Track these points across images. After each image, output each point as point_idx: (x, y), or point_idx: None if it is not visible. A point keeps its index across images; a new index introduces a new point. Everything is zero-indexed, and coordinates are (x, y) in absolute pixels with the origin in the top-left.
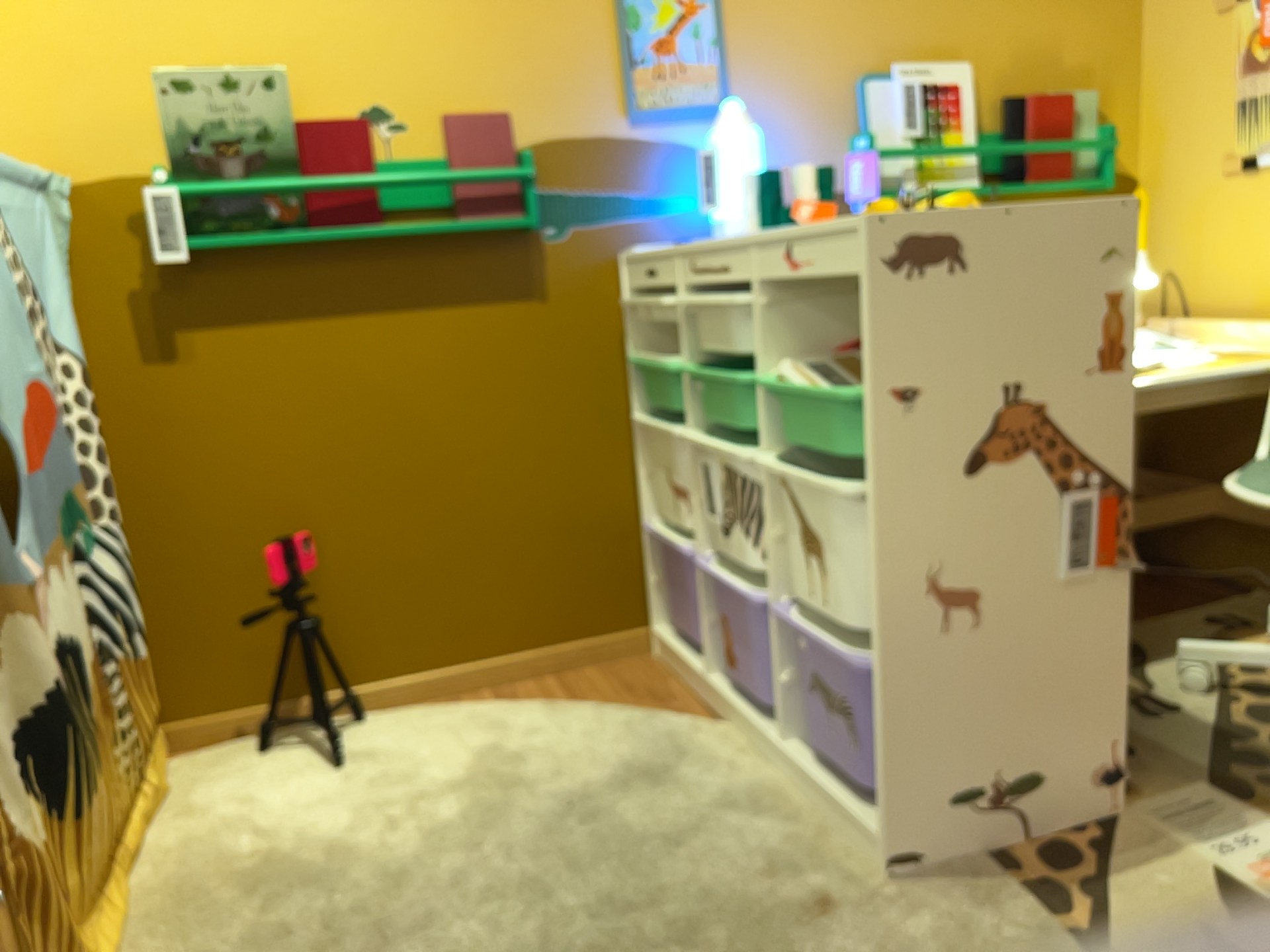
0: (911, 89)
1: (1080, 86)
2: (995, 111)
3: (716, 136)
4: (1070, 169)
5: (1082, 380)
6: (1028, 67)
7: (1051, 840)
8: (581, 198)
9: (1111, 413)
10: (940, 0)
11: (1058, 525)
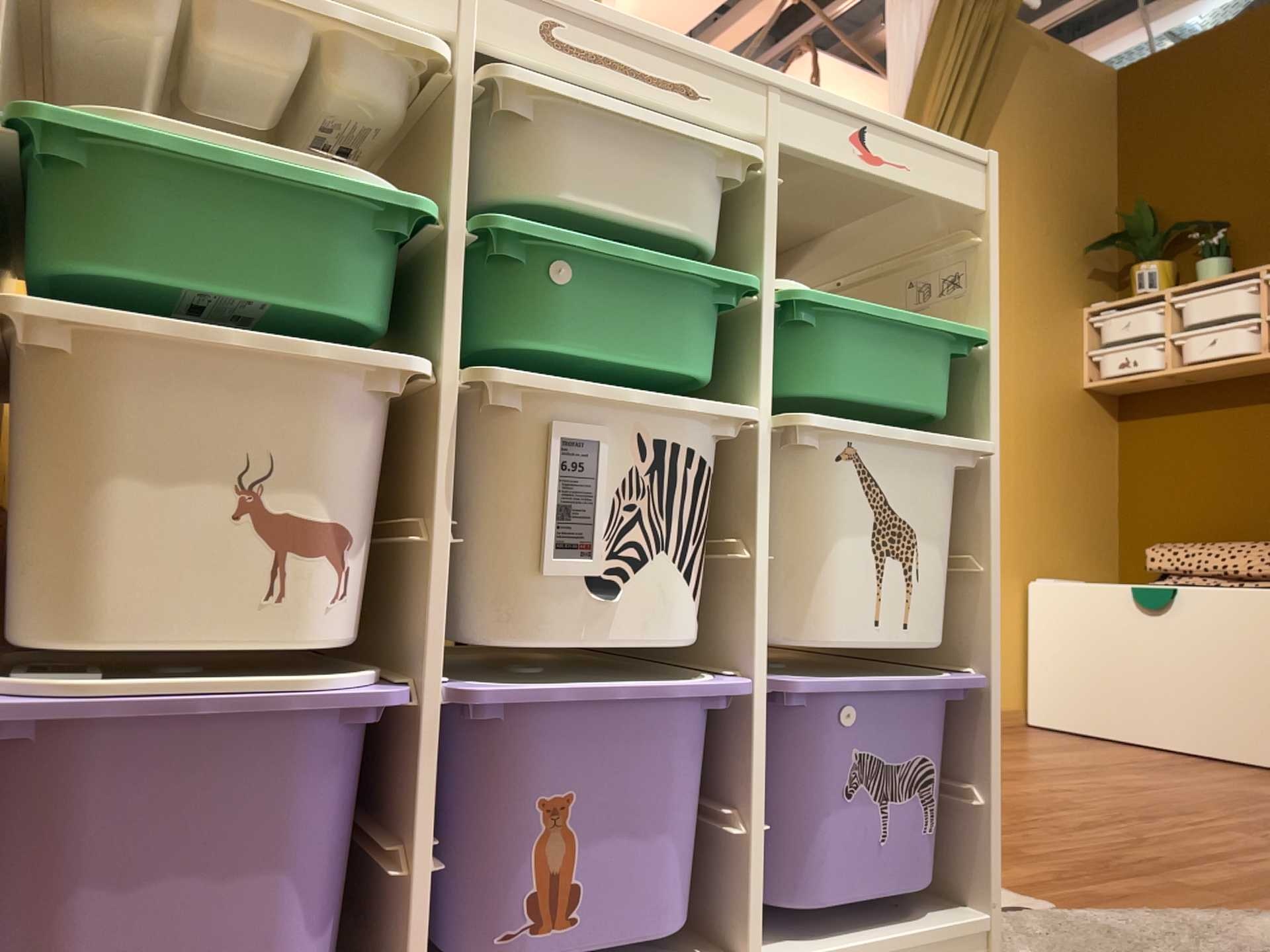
0: None
1: None
2: None
3: None
4: None
5: None
6: None
7: None
8: None
9: None
10: None
11: None
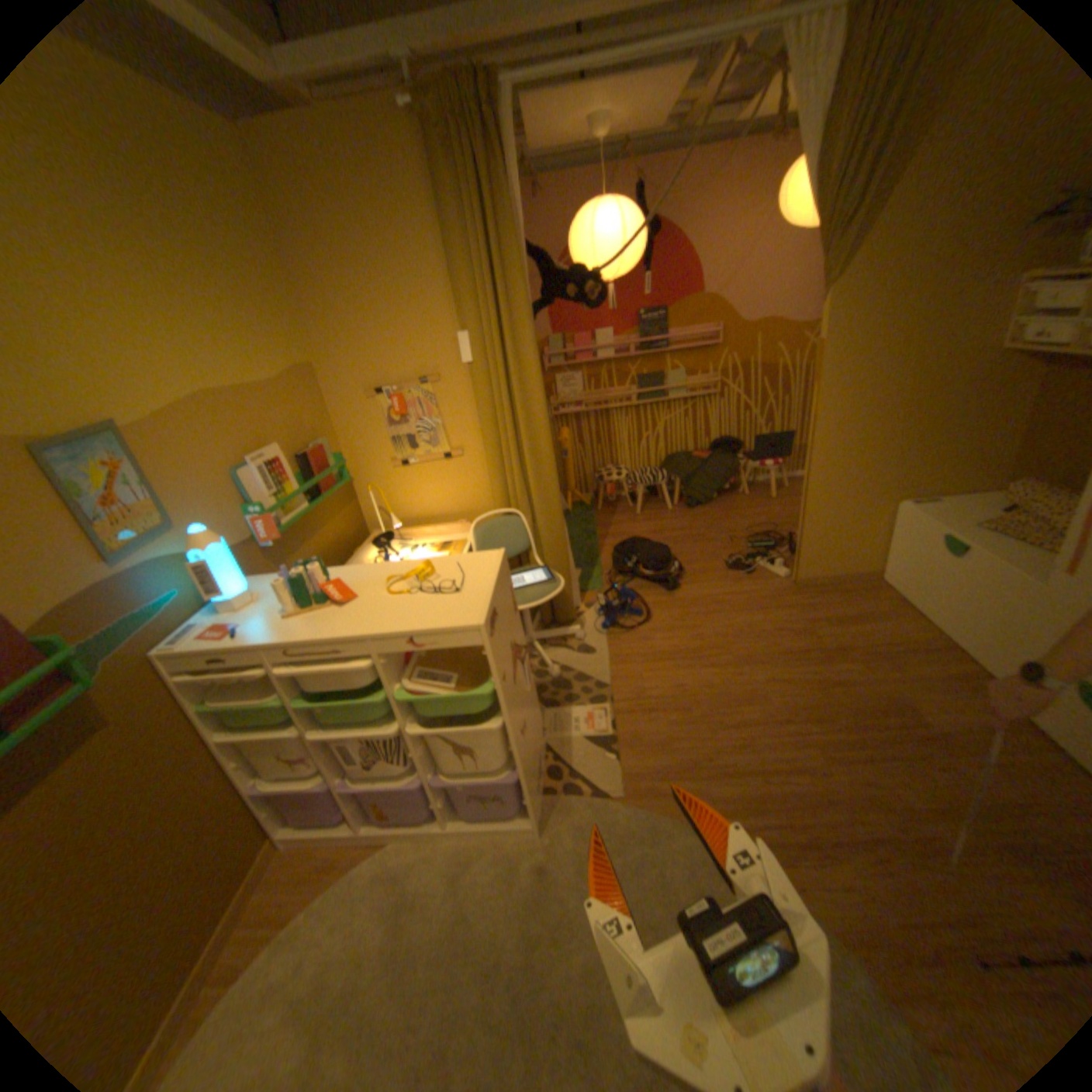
0: (262, 469)
1: (317, 437)
2: (292, 463)
3: (197, 553)
4: (334, 480)
5: (515, 623)
6: (295, 435)
7: (544, 769)
8: (98, 639)
9: (519, 626)
10: (248, 413)
11: (524, 675)
